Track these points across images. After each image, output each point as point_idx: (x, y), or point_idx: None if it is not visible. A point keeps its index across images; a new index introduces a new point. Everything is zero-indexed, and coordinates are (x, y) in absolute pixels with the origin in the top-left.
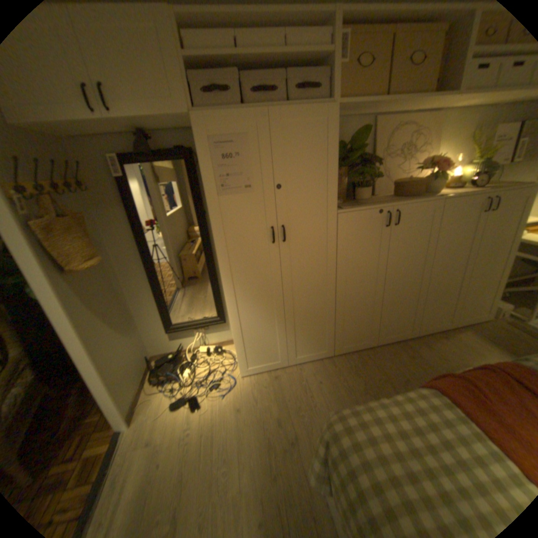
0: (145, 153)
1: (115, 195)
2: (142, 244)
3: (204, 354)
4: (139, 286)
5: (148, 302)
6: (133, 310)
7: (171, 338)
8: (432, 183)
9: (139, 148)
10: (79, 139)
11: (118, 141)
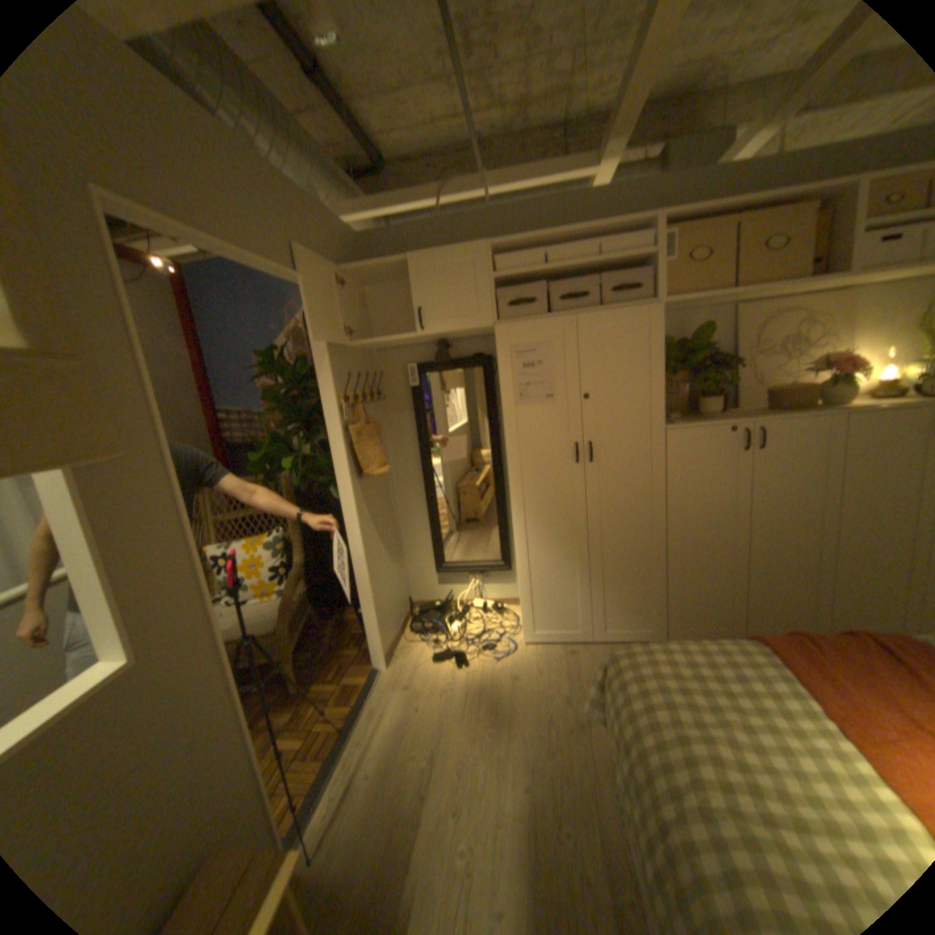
0: (444, 363)
1: (408, 405)
2: (426, 458)
3: (479, 610)
4: (416, 508)
5: (422, 529)
6: (405, 536)
7: (441, 581)
8: (831, 392)
9: (439, 358)
10: (386, 352)
11: (420, 351)
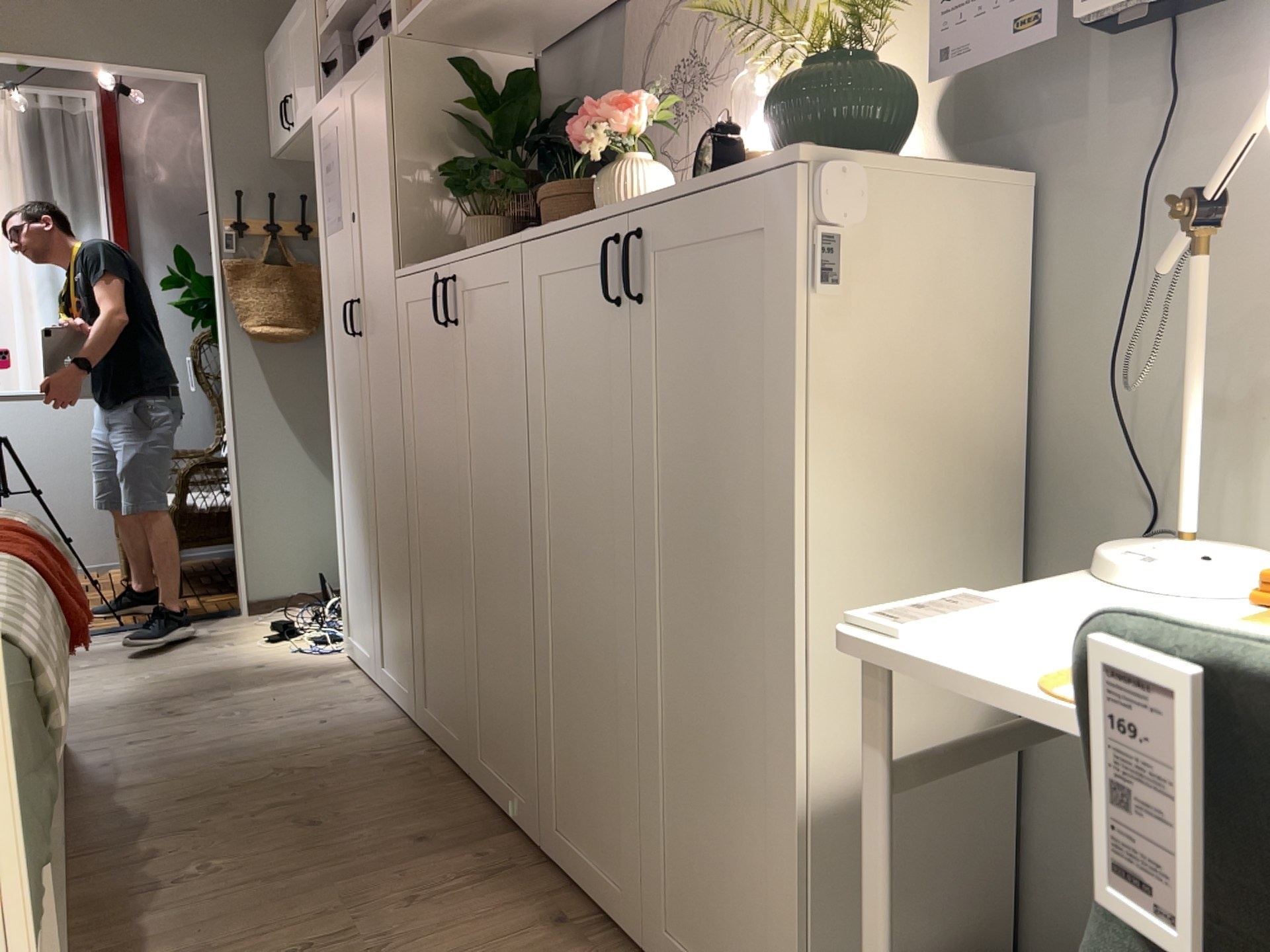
0: None
1: None
2: None
3: None
4: None
5: None
6: None
7: None
8: (597, 193)
9: None
10: None
11: None
